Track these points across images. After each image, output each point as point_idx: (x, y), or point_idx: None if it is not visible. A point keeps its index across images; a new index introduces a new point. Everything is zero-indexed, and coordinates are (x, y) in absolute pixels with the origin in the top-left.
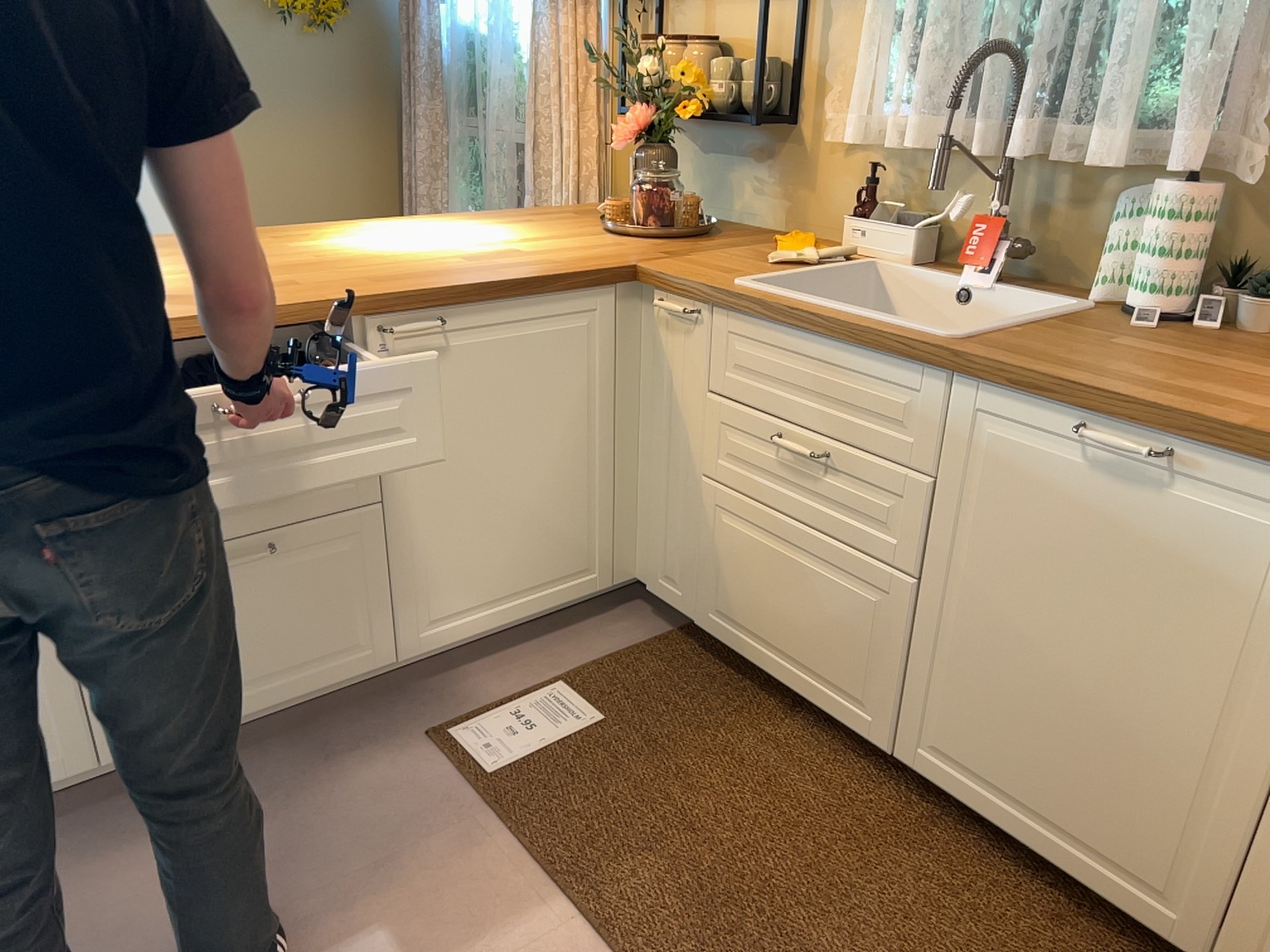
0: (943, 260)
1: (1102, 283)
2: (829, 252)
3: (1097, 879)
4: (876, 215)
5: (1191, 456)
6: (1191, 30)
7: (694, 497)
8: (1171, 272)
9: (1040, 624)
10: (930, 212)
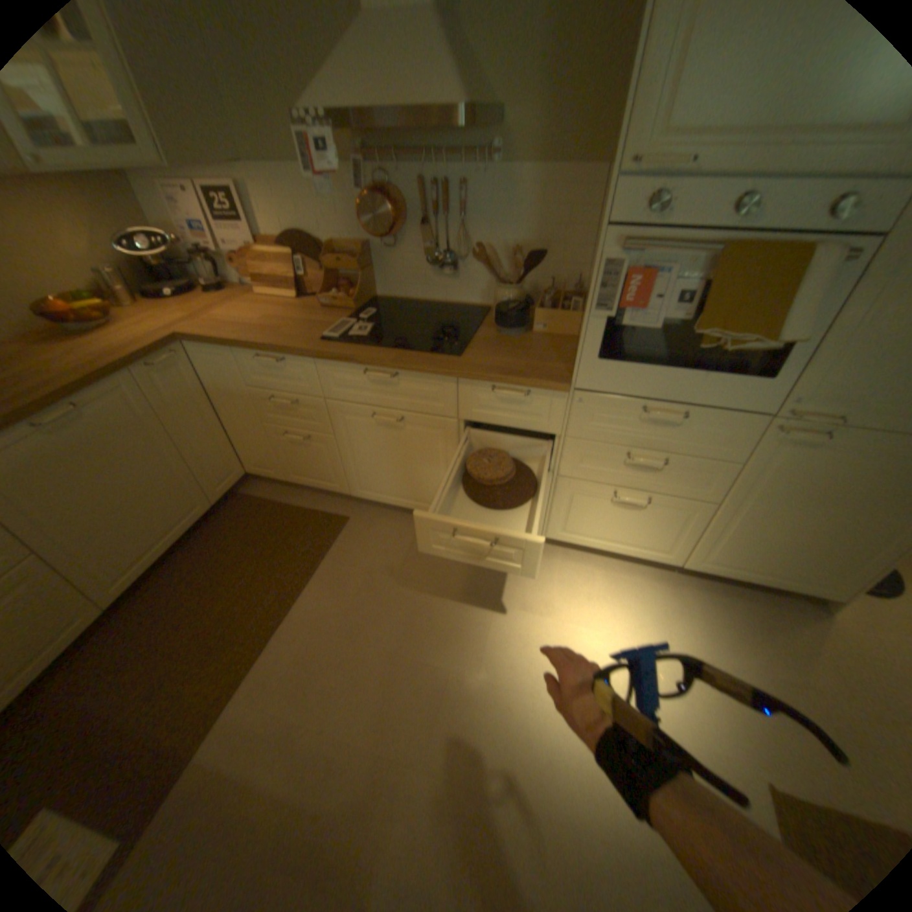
0: None
1: None
2: None
3: (182, 529)
4: None
5: (77, 400)
6: None
7: None
8: None
9: (96, 499)
10: None
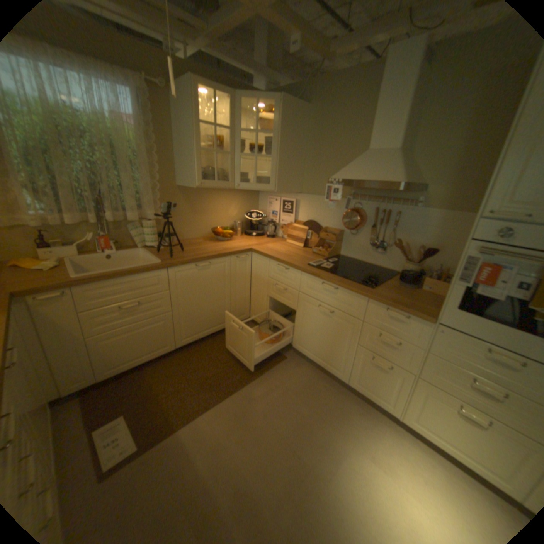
0: (79, 252)
1: (139, 244)
2: (55, 261)
3: (216, 329)
4: (50, 246)
5: (211, 262)
6: (140, 192)
7: (82, 349)
8: (156, 238)
9: (197, 300)
10: (66, 241)
